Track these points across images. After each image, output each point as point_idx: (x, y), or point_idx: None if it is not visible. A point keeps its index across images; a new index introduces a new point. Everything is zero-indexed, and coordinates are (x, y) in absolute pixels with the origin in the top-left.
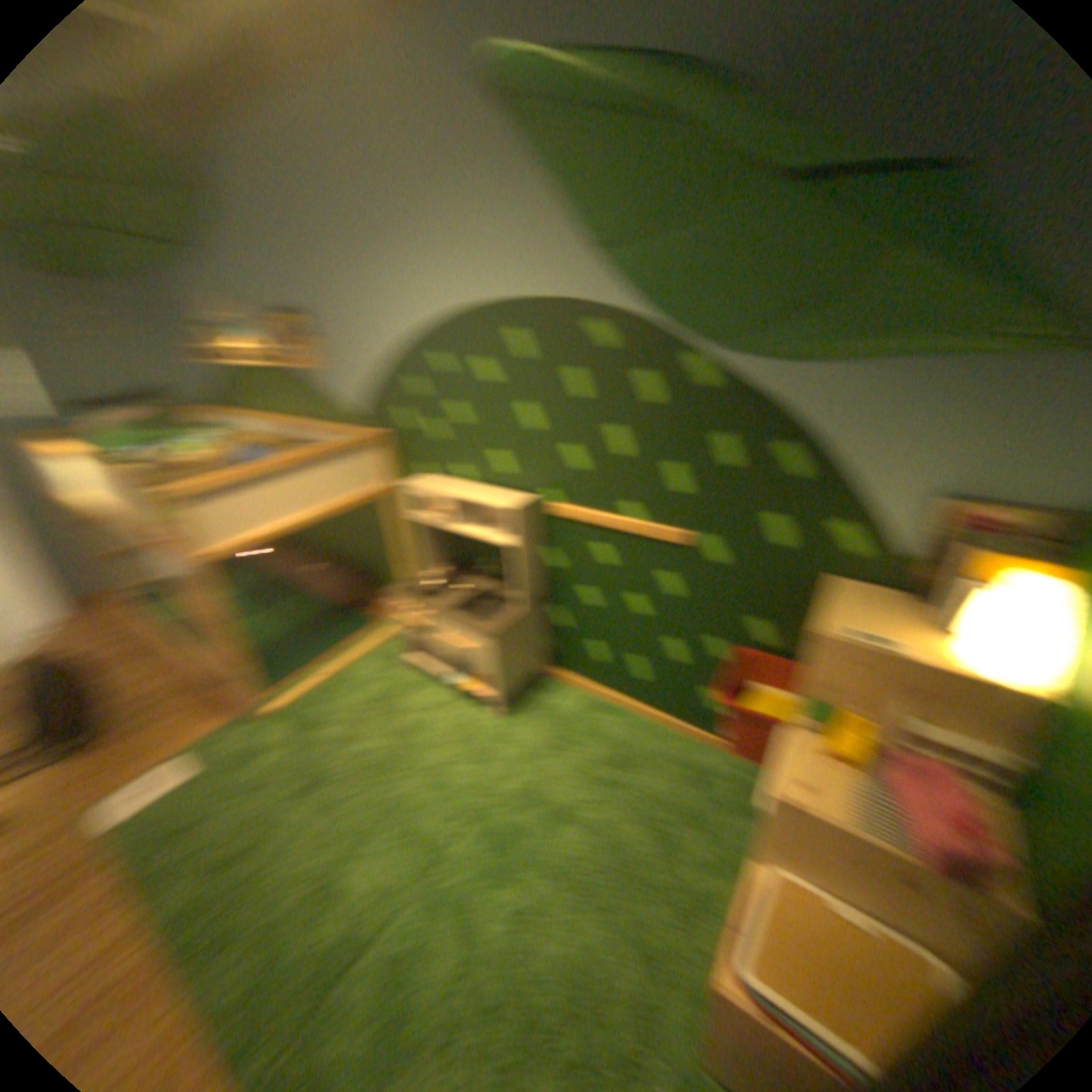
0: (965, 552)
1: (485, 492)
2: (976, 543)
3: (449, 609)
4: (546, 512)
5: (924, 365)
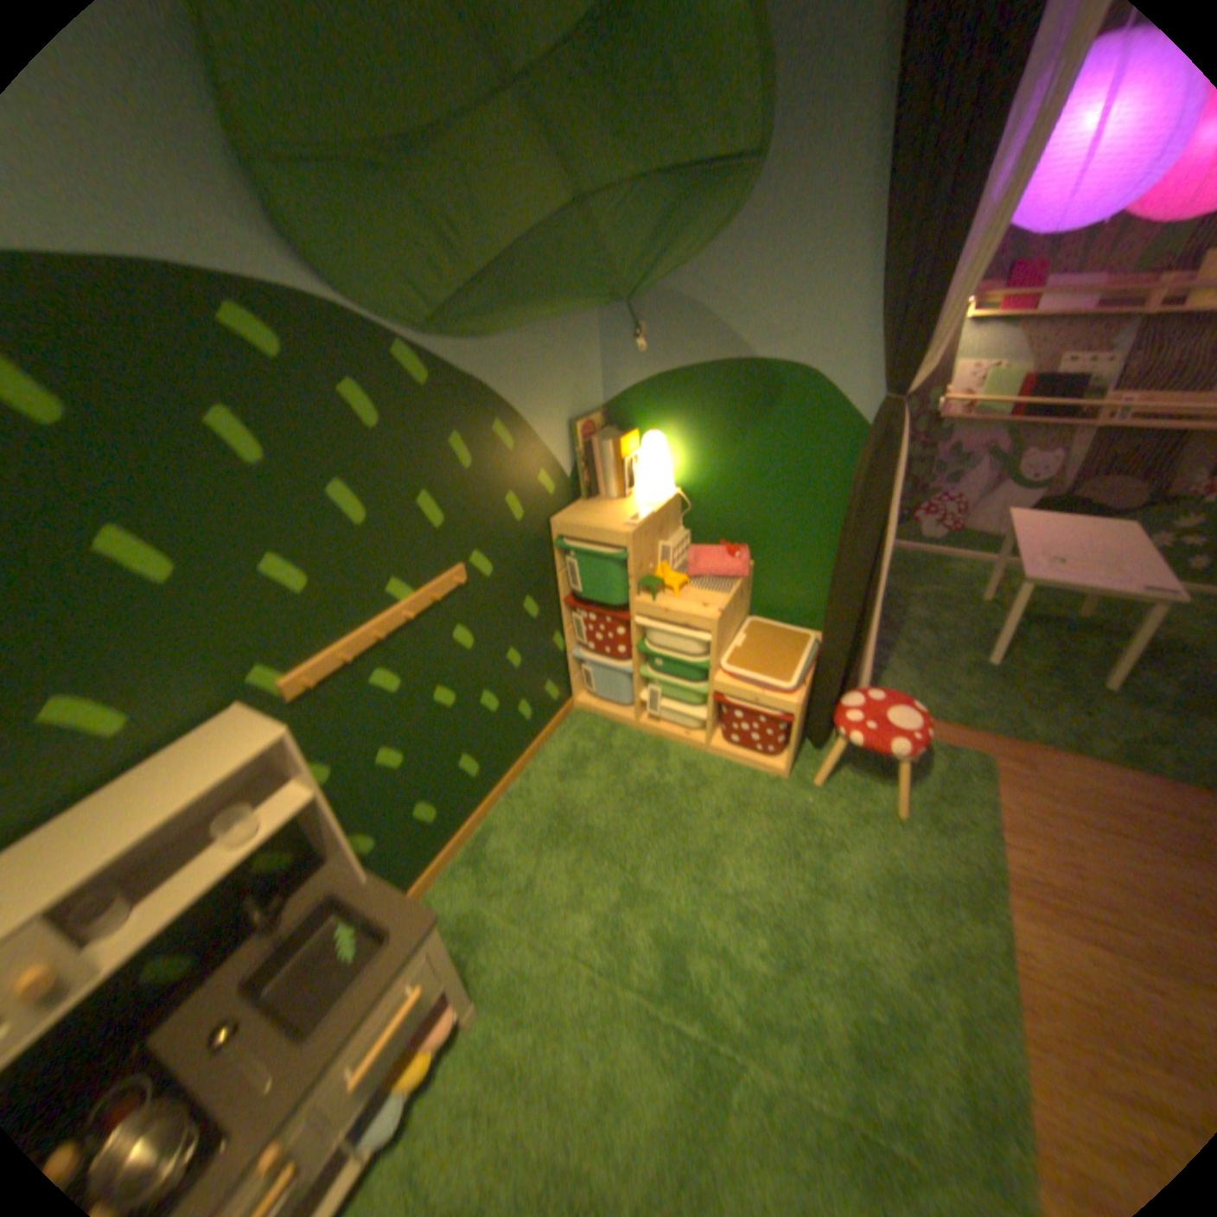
0: (607, 447)
1: (131, 785)
2: (601, 441)
3: (300, 1033)
4: (282, 696)
5: (540, 328)
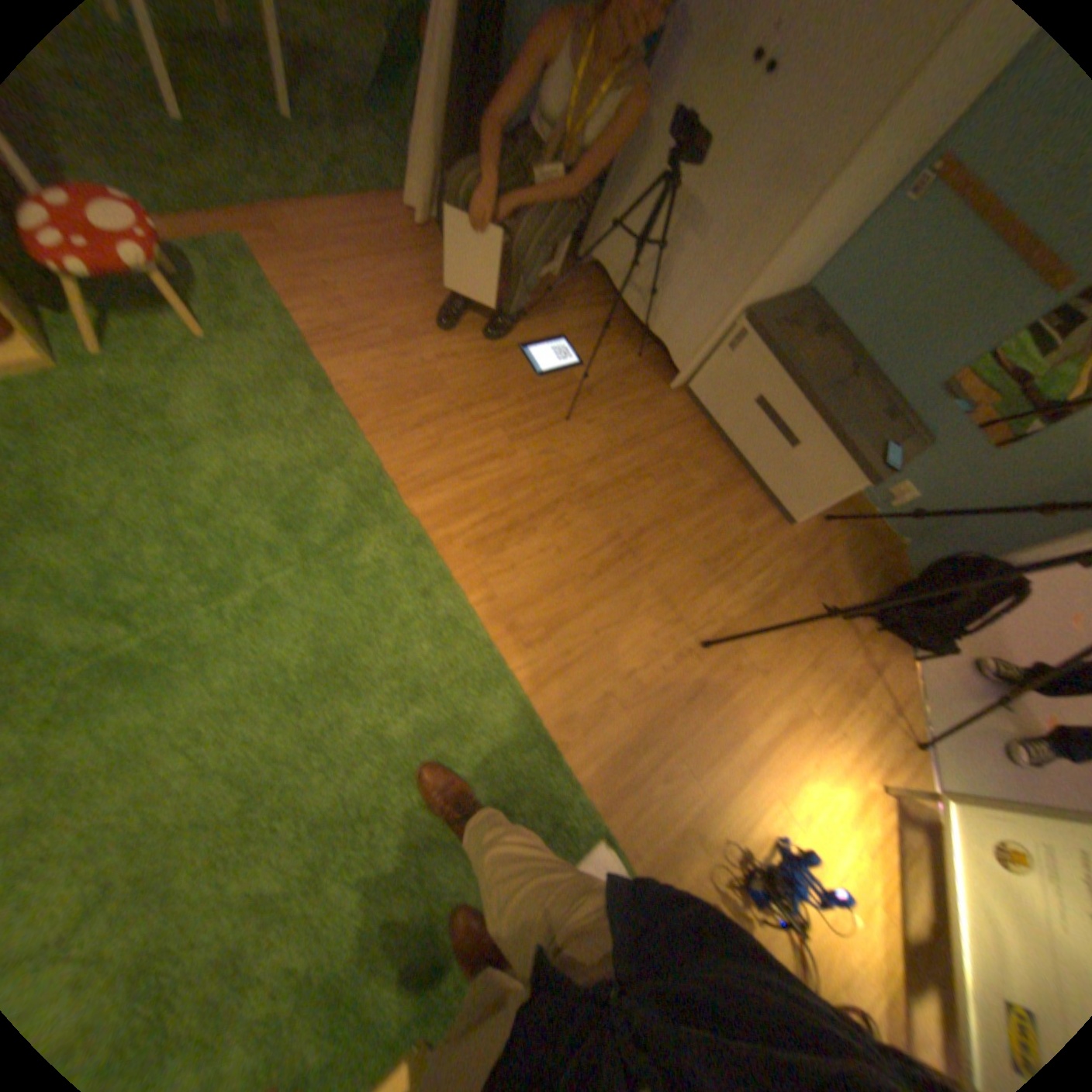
0: None
1: None
2: None
3: None
4: None
5: None
